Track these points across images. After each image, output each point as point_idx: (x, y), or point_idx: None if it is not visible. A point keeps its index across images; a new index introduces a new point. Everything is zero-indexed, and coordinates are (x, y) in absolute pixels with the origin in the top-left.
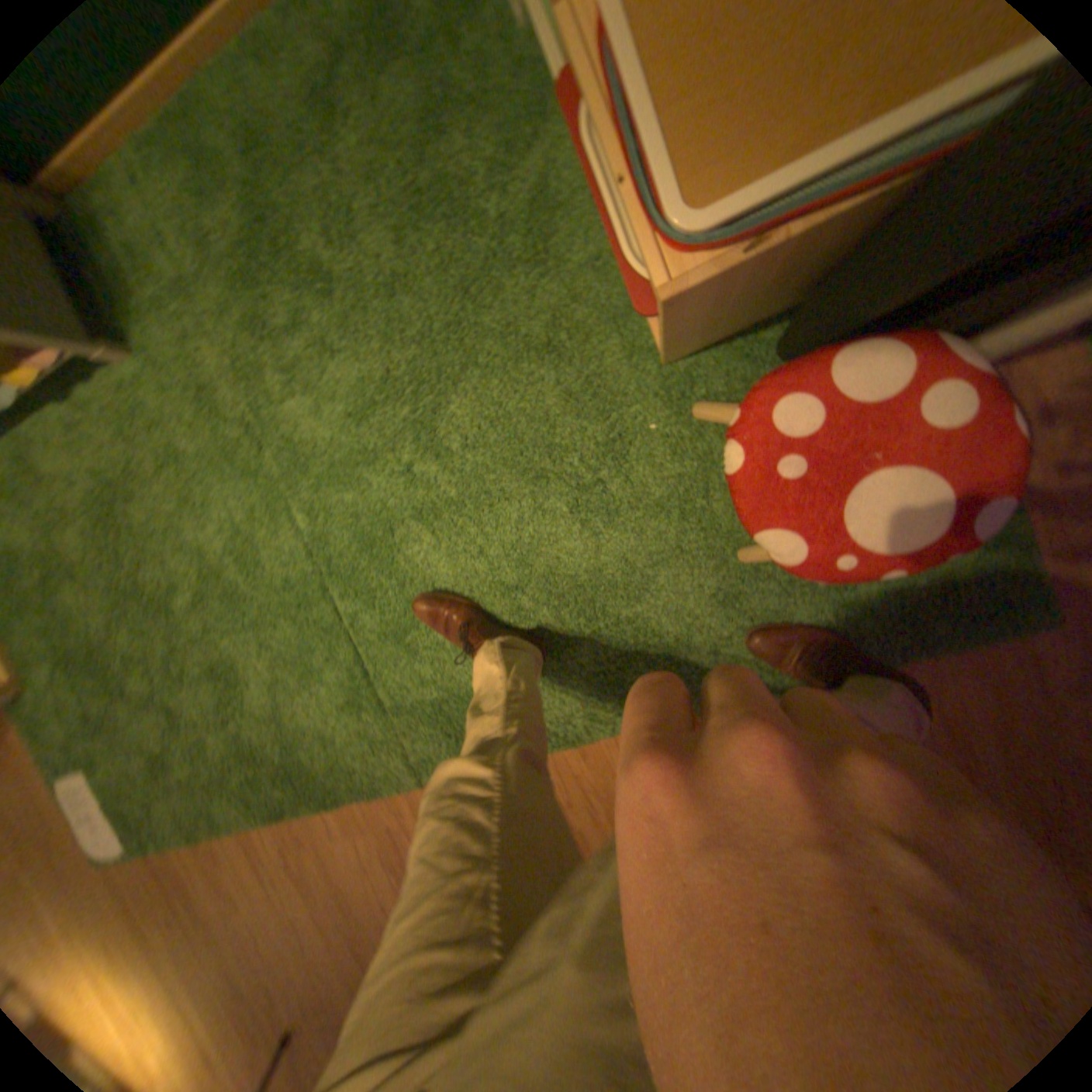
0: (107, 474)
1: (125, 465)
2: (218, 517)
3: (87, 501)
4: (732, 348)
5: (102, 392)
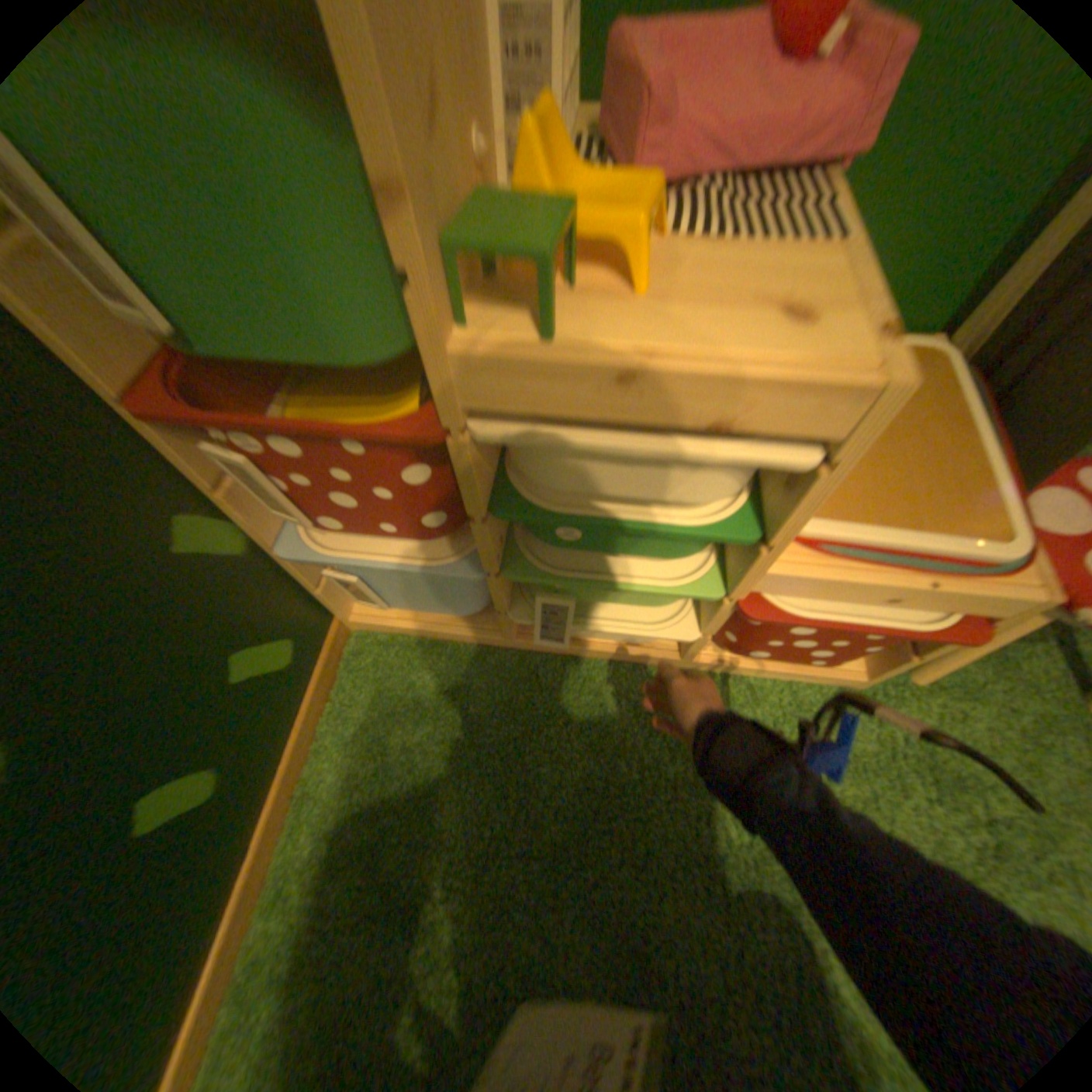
0: None
1: None
2: None
3: None
4: None
5: None
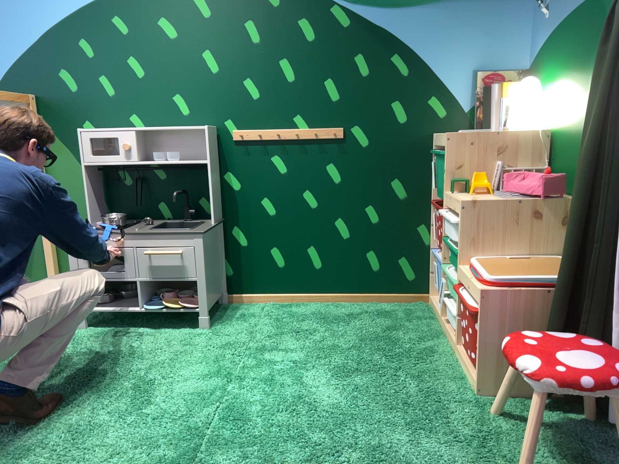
0: (138, 350)
1: (153, 350)
2: (182, 375)
3: (111, 353)
4: (513, 397)
5: (177, 333)
